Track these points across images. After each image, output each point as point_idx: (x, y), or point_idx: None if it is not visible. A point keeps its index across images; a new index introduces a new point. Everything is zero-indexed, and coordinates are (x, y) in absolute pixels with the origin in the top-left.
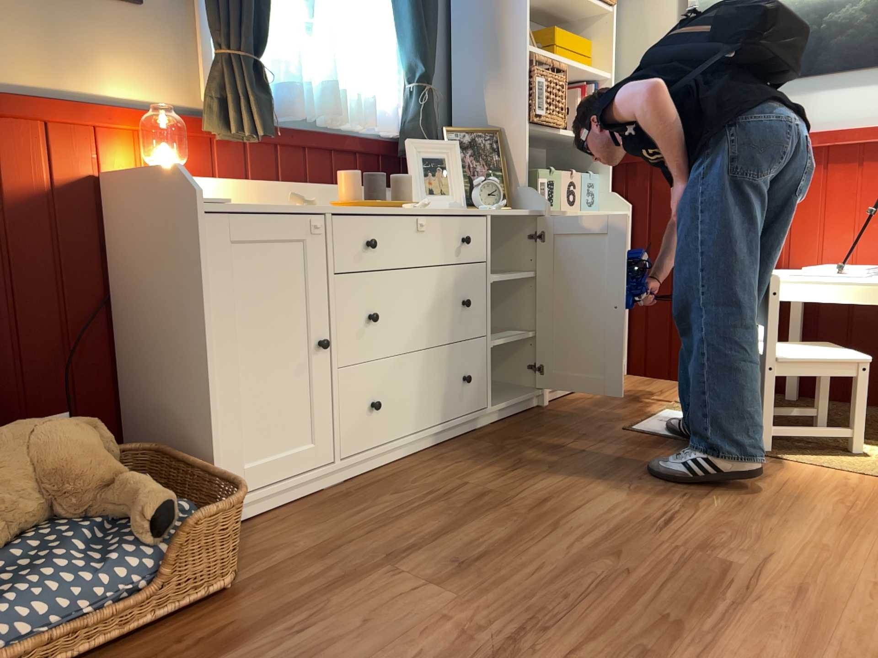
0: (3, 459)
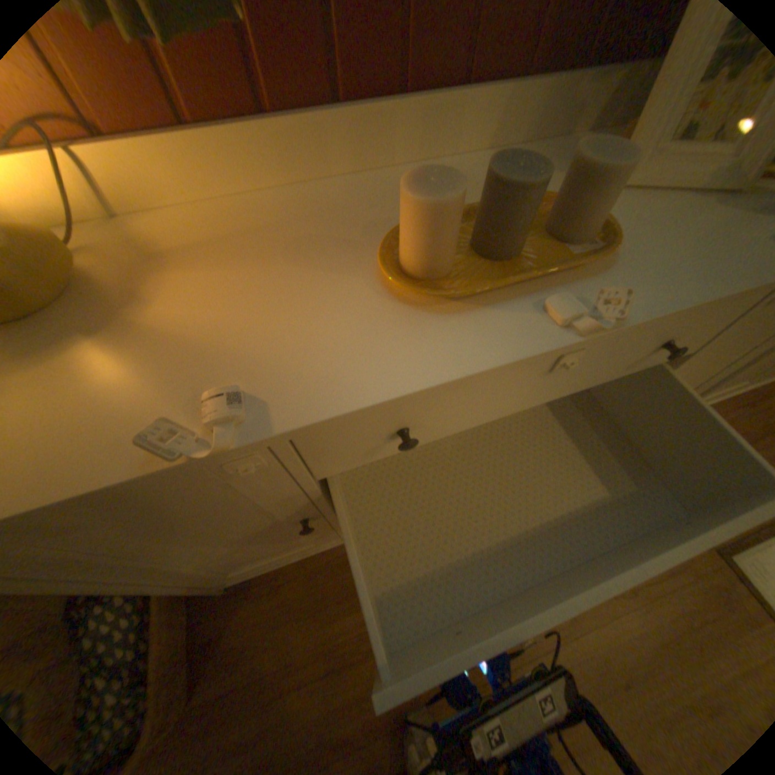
0: None
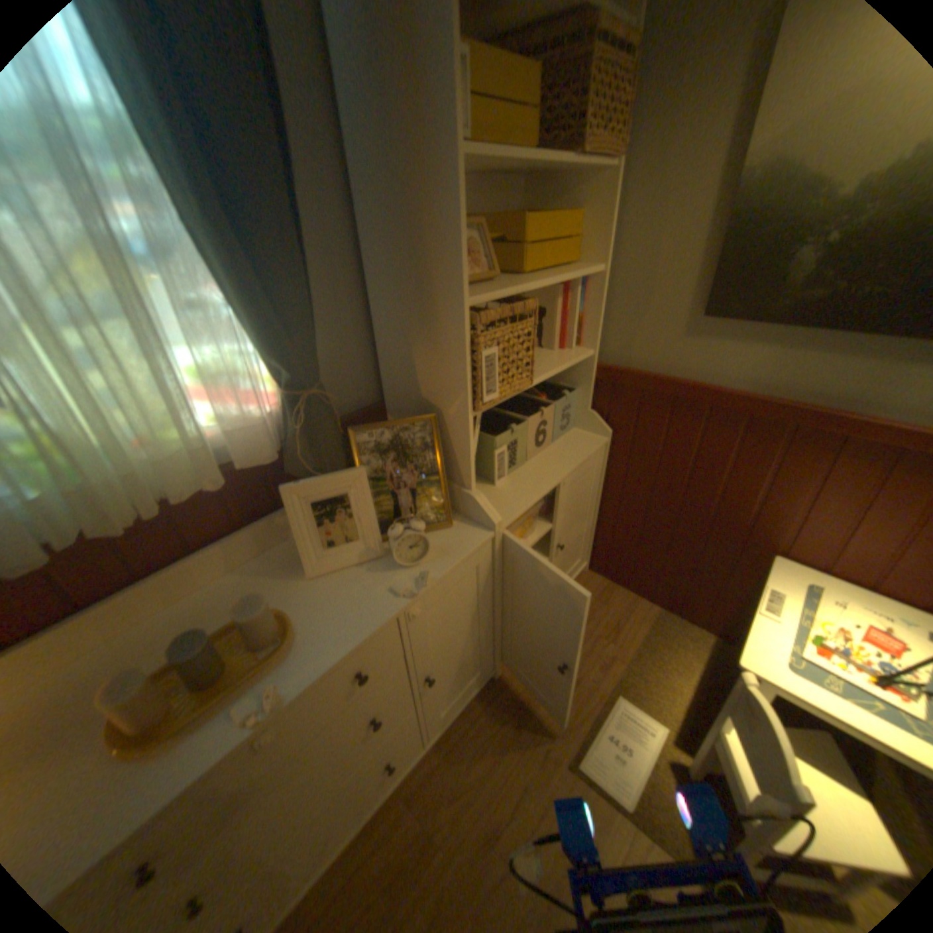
0: None
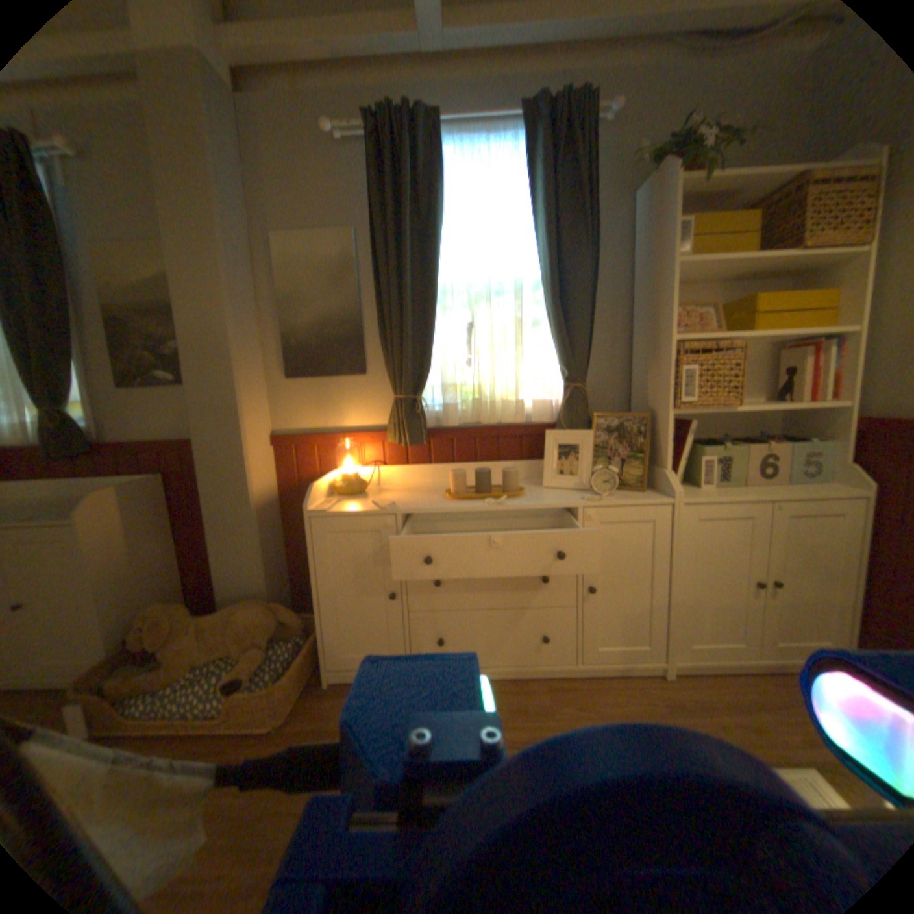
0: (222, 624)
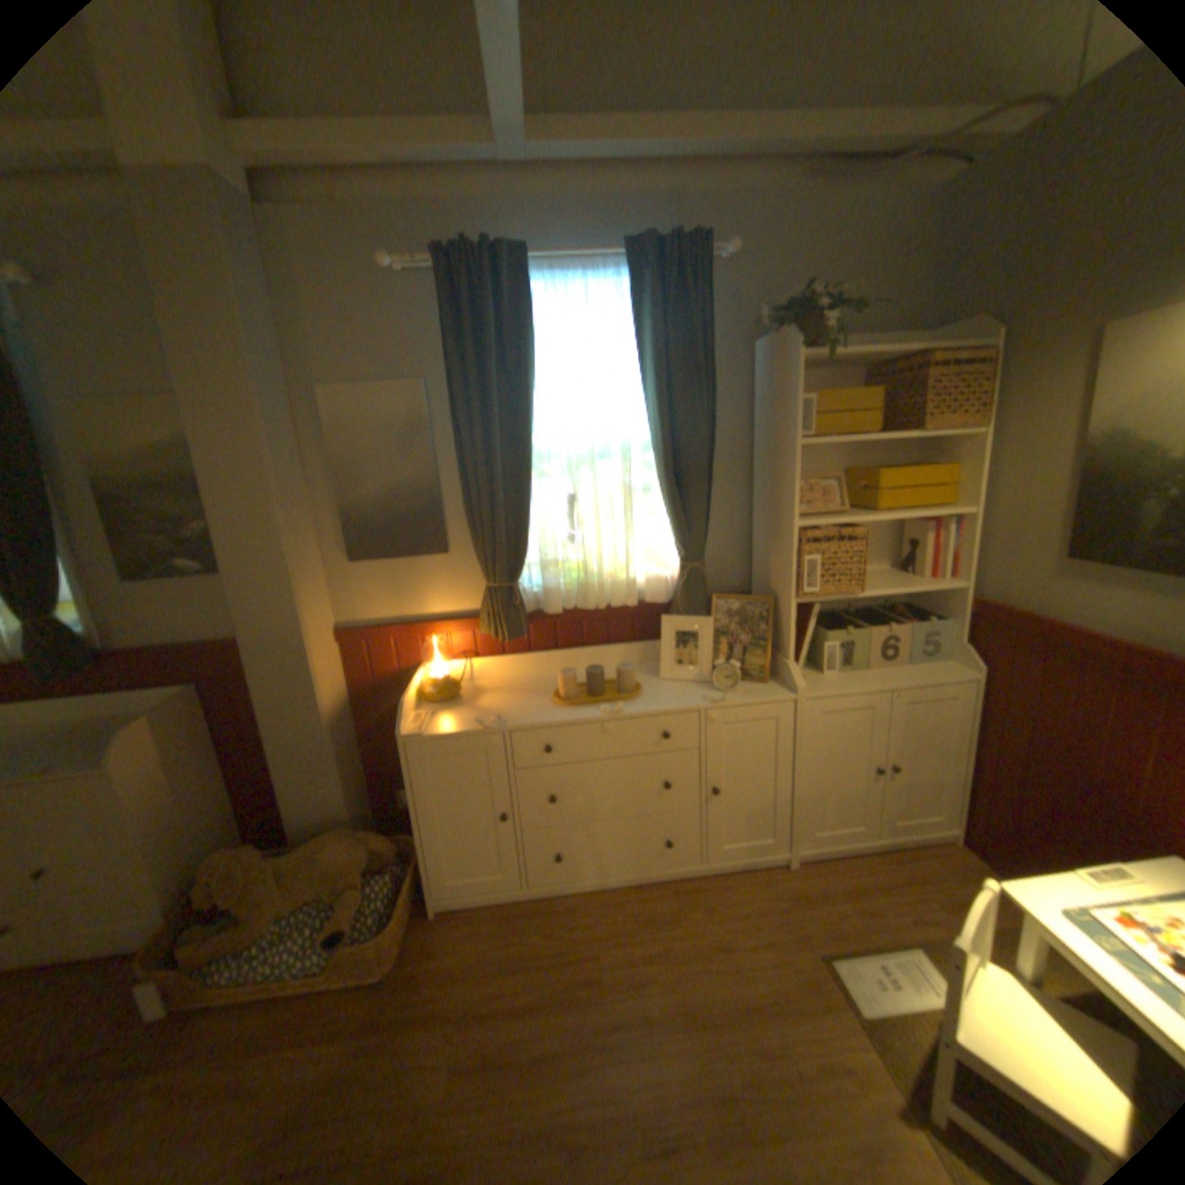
0: (304, 866)
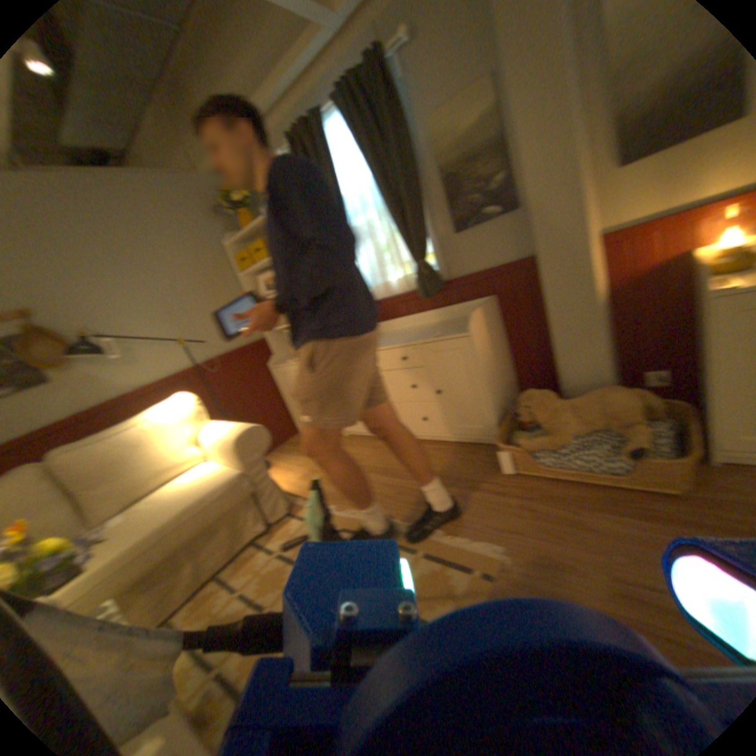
0: (593, 403)
